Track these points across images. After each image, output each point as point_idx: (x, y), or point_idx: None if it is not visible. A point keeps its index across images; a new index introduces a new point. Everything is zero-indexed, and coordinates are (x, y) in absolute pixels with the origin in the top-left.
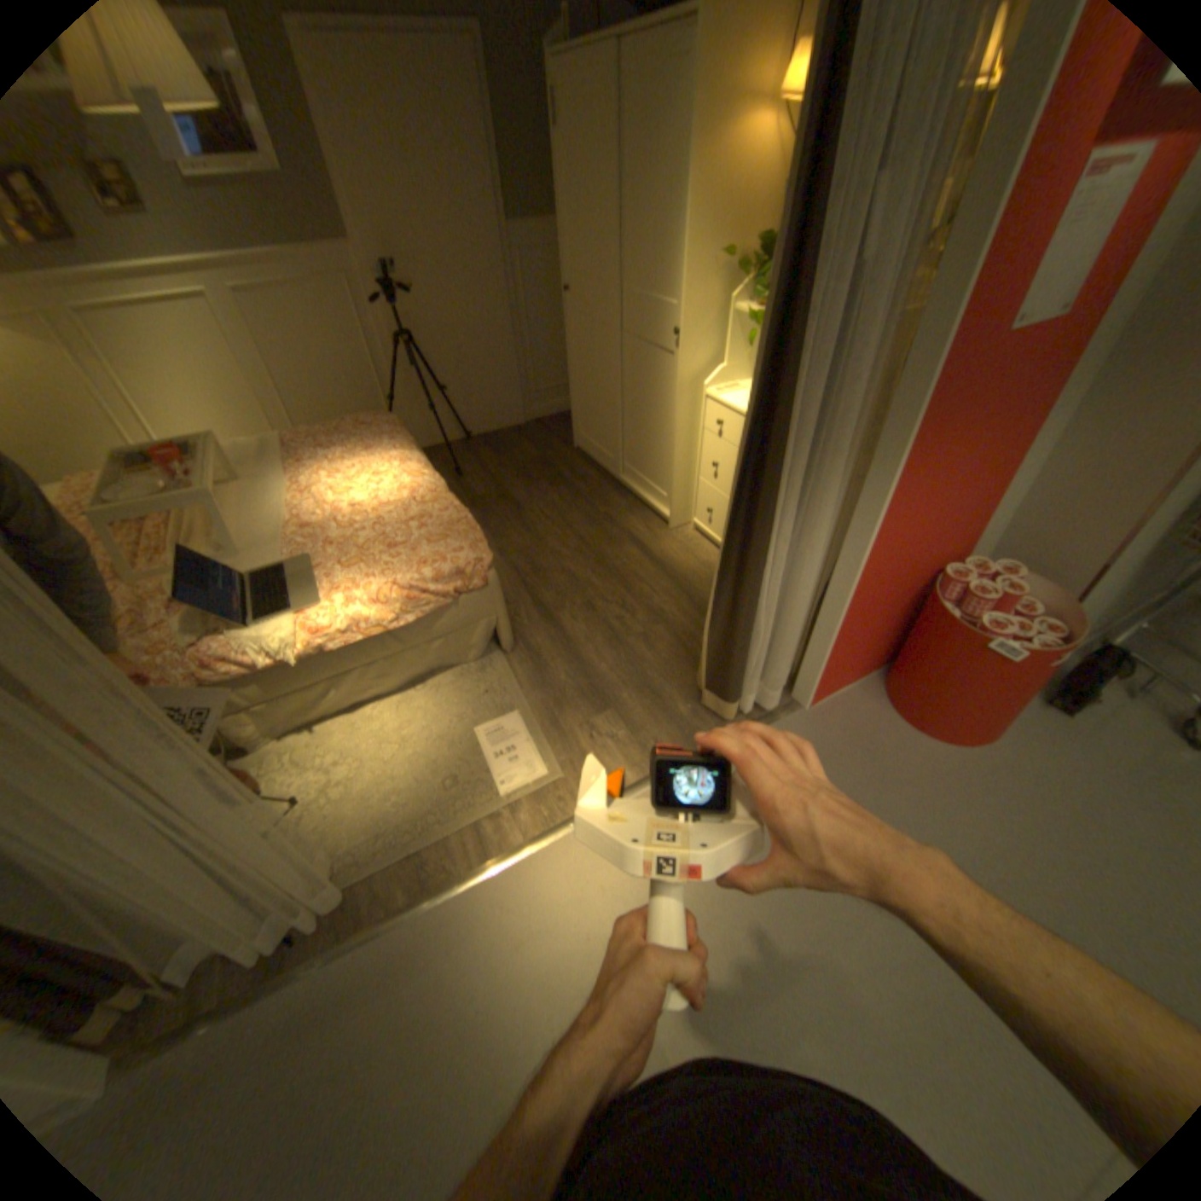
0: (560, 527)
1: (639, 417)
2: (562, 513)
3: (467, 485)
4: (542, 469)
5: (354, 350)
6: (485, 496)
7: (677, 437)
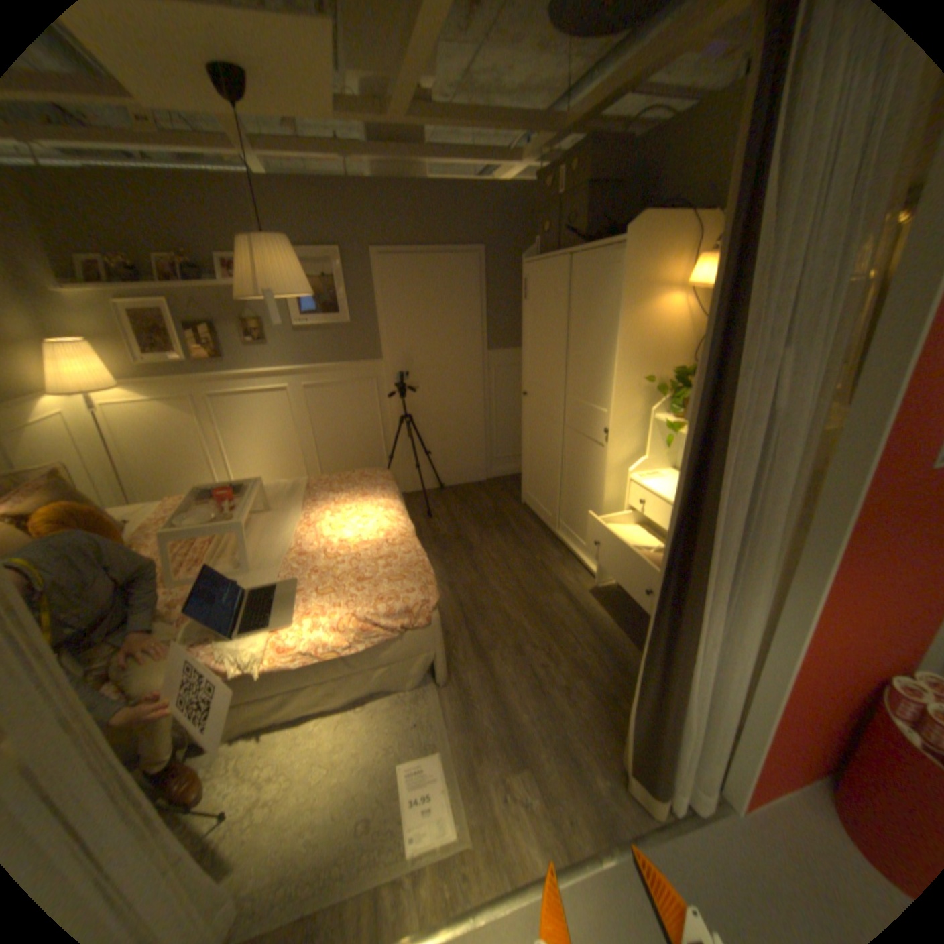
0: (502, 569)
1: (574, 488)
2: (505, 557)
3: (434, 524)
4: (494, 518)
5: (373, 425)
6: (446, 535)
7: (605, 509)
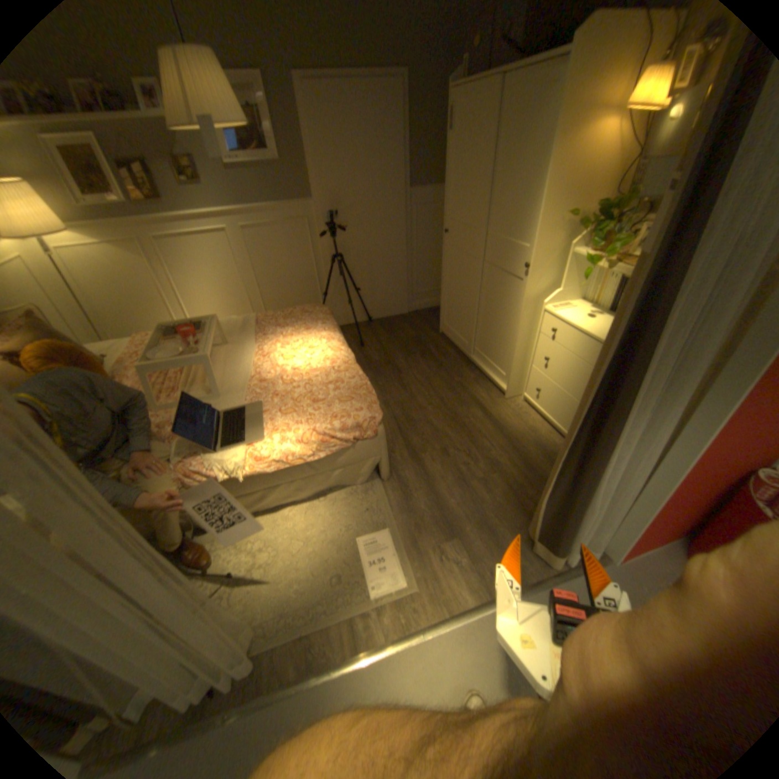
0: (430, 388)
1: (494, 318)
2: (432, 378)
3: (370, 352)
4: (420, 345)
5: (310, 264)
6: (380, 361)
7: (523, 336)
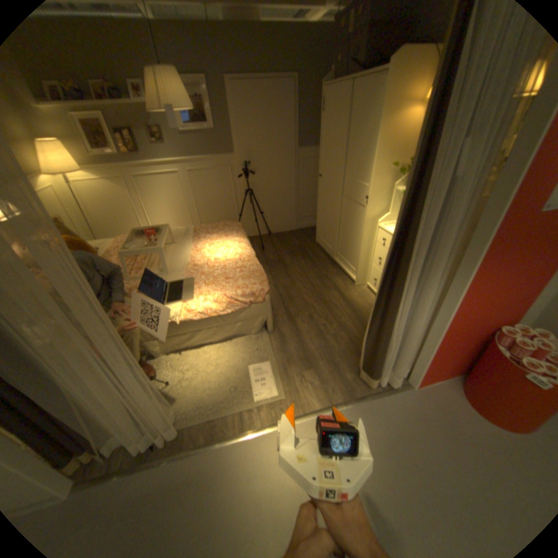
0: (303, 278)
1: (346, 233)
2: (305, 272)
3: (266, 254)
4: (299, 251)
5: (229, 196)
6: (272, 260)
7: (362, 244)
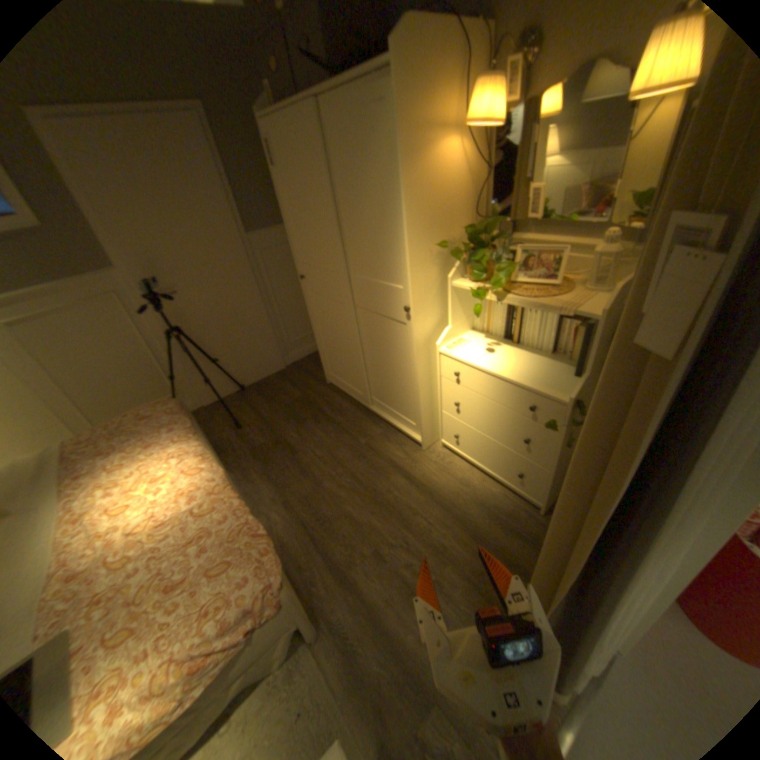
0: (332, 466)
1: (381, 367)
2: (331, 451)
3: (247, 436)
4: (307, 409)
5: (135, 348)
6: (263, 445)
7: (419, 386)
